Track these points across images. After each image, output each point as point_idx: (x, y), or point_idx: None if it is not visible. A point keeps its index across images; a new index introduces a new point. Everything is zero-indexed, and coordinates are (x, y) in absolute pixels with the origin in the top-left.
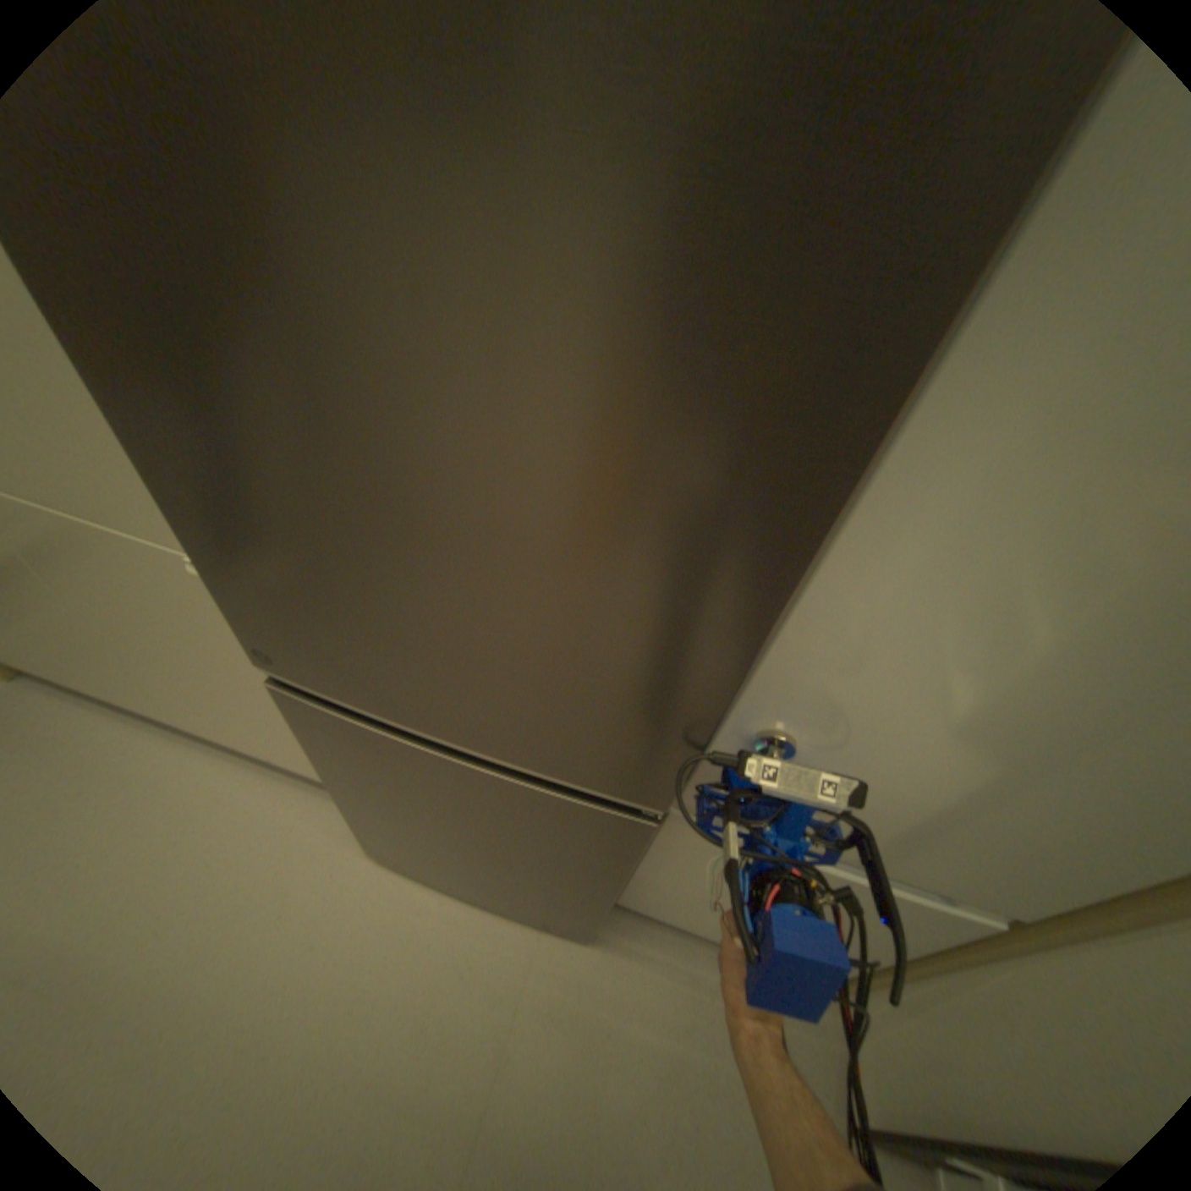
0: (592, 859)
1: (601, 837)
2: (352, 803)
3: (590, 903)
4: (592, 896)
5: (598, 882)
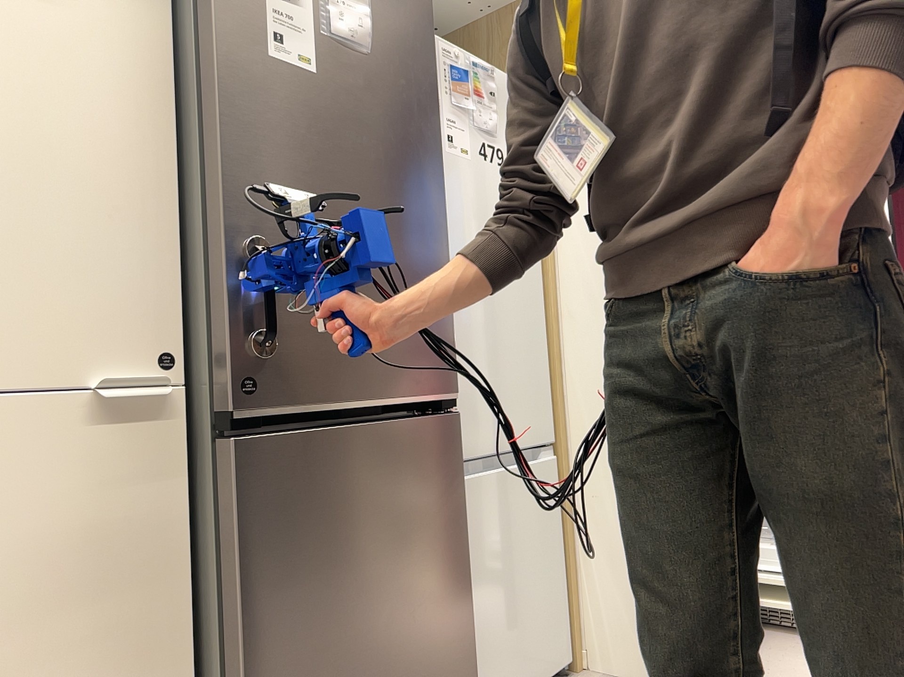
0: (449, 508)
1: (447, 461)
2: (272, 674)
3: (463, 628)
4: (462, 597)
5: (459, 552)
